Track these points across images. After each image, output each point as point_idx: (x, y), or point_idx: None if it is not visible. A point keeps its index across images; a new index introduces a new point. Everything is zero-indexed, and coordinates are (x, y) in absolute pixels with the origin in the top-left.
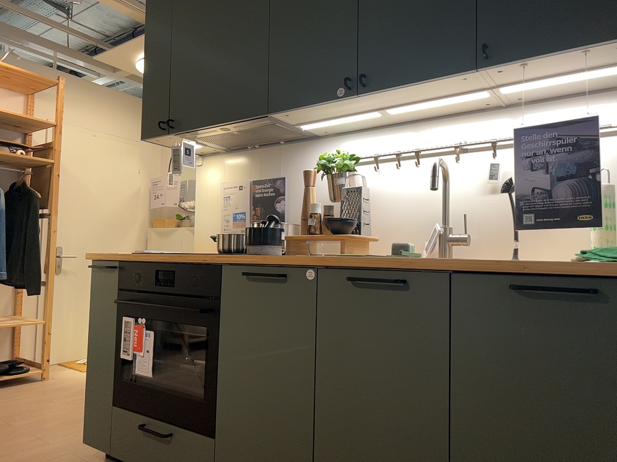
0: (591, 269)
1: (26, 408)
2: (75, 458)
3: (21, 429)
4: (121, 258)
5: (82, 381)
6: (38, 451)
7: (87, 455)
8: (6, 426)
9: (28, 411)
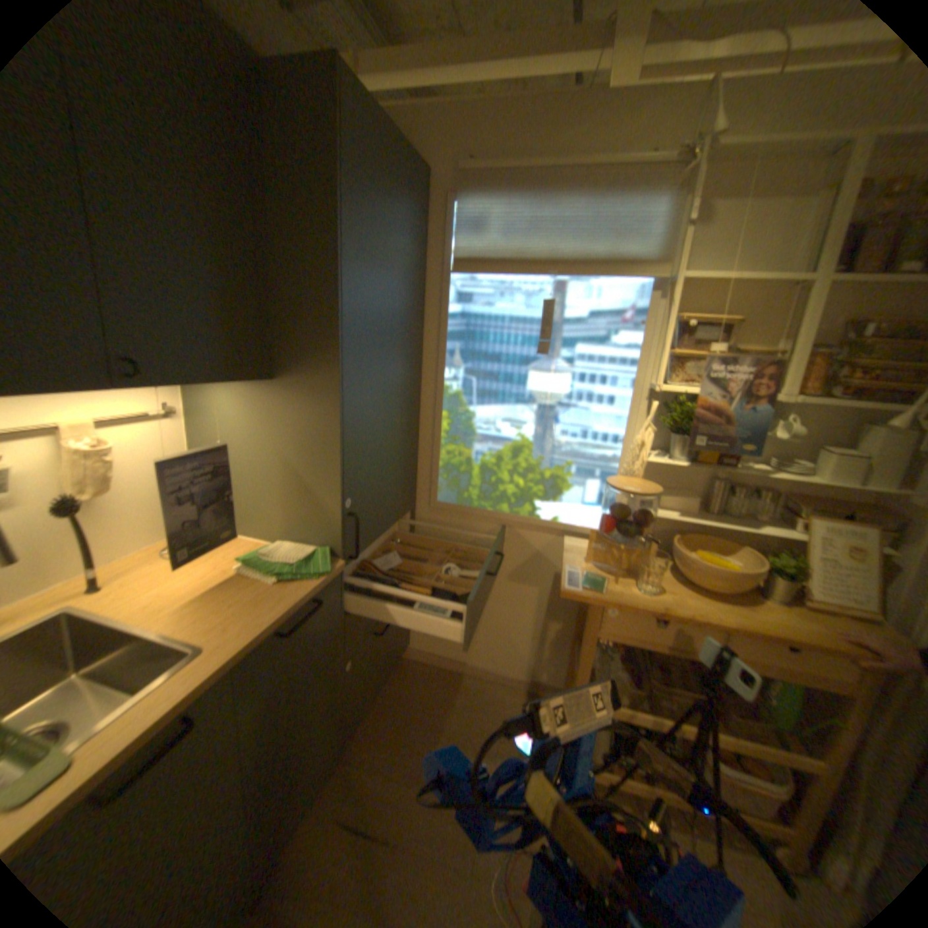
0: (308, 589)
1: None
2: None
3: None
4: None
5: None
6: None
7: None
8: None
9: None
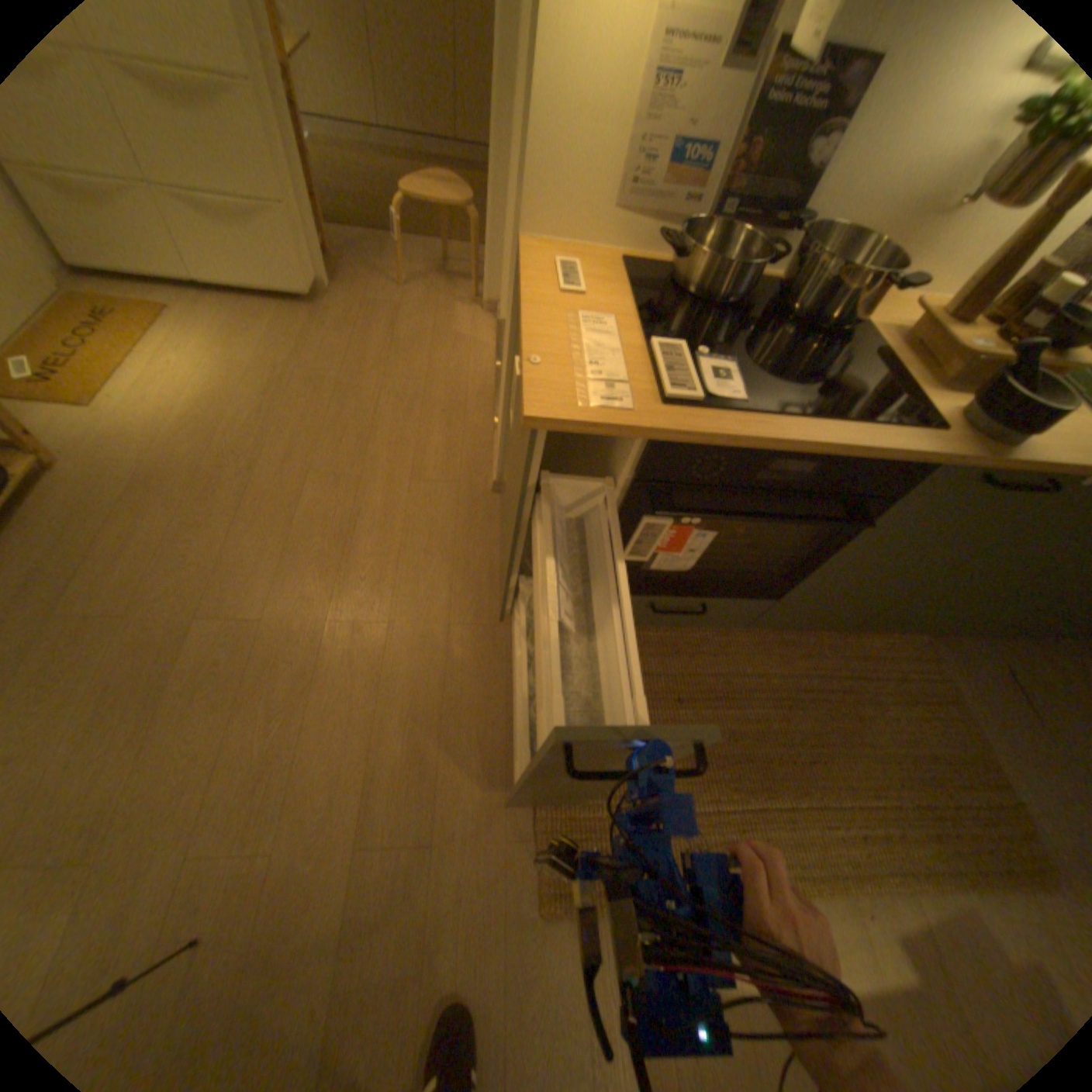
0: None
1: (192, 568)
2: (470, 628)
3: (286, 619)
4: (654, 428)
5: (144, 441)
6: (398, 644)
7: (474, 615)
8: (246, 627)
9: (208, 571)
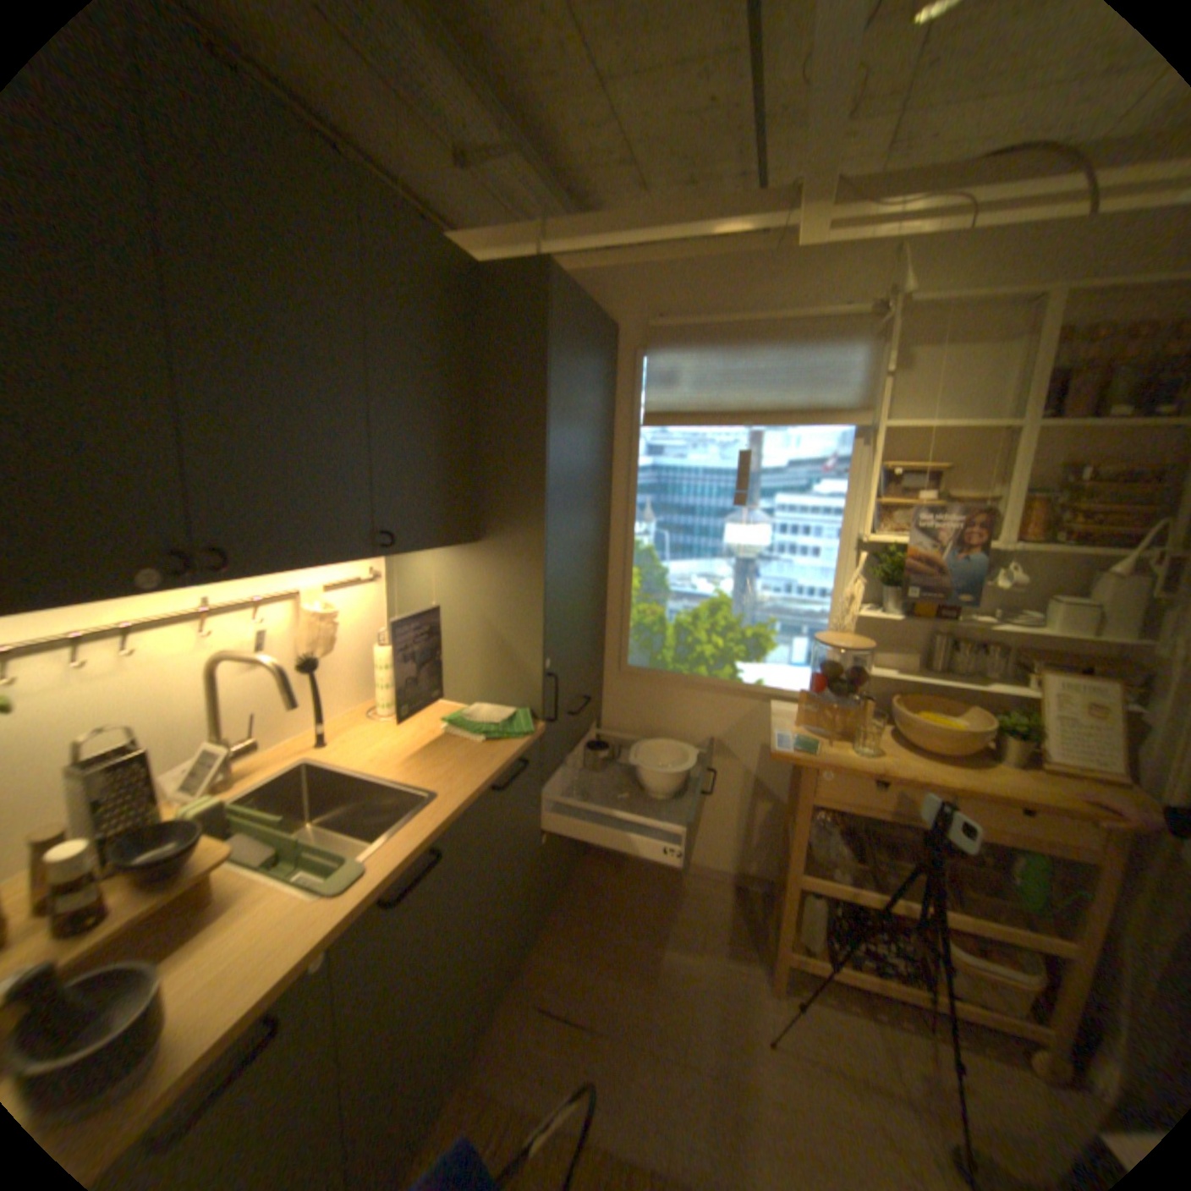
0: (514, 749)
1: None
2: None
3: None
4: None
5: None
6: None
7: None
8: None
9: None
